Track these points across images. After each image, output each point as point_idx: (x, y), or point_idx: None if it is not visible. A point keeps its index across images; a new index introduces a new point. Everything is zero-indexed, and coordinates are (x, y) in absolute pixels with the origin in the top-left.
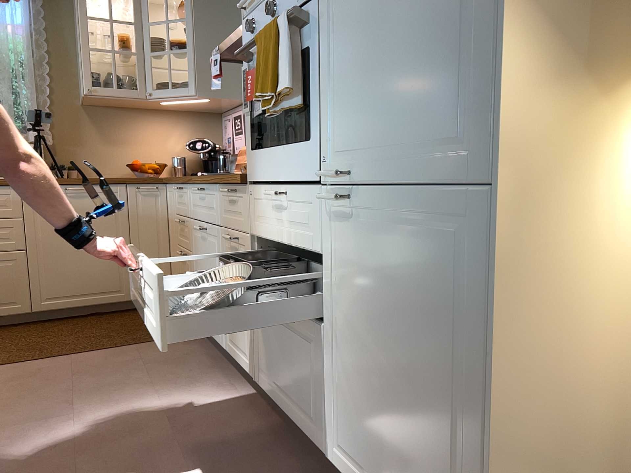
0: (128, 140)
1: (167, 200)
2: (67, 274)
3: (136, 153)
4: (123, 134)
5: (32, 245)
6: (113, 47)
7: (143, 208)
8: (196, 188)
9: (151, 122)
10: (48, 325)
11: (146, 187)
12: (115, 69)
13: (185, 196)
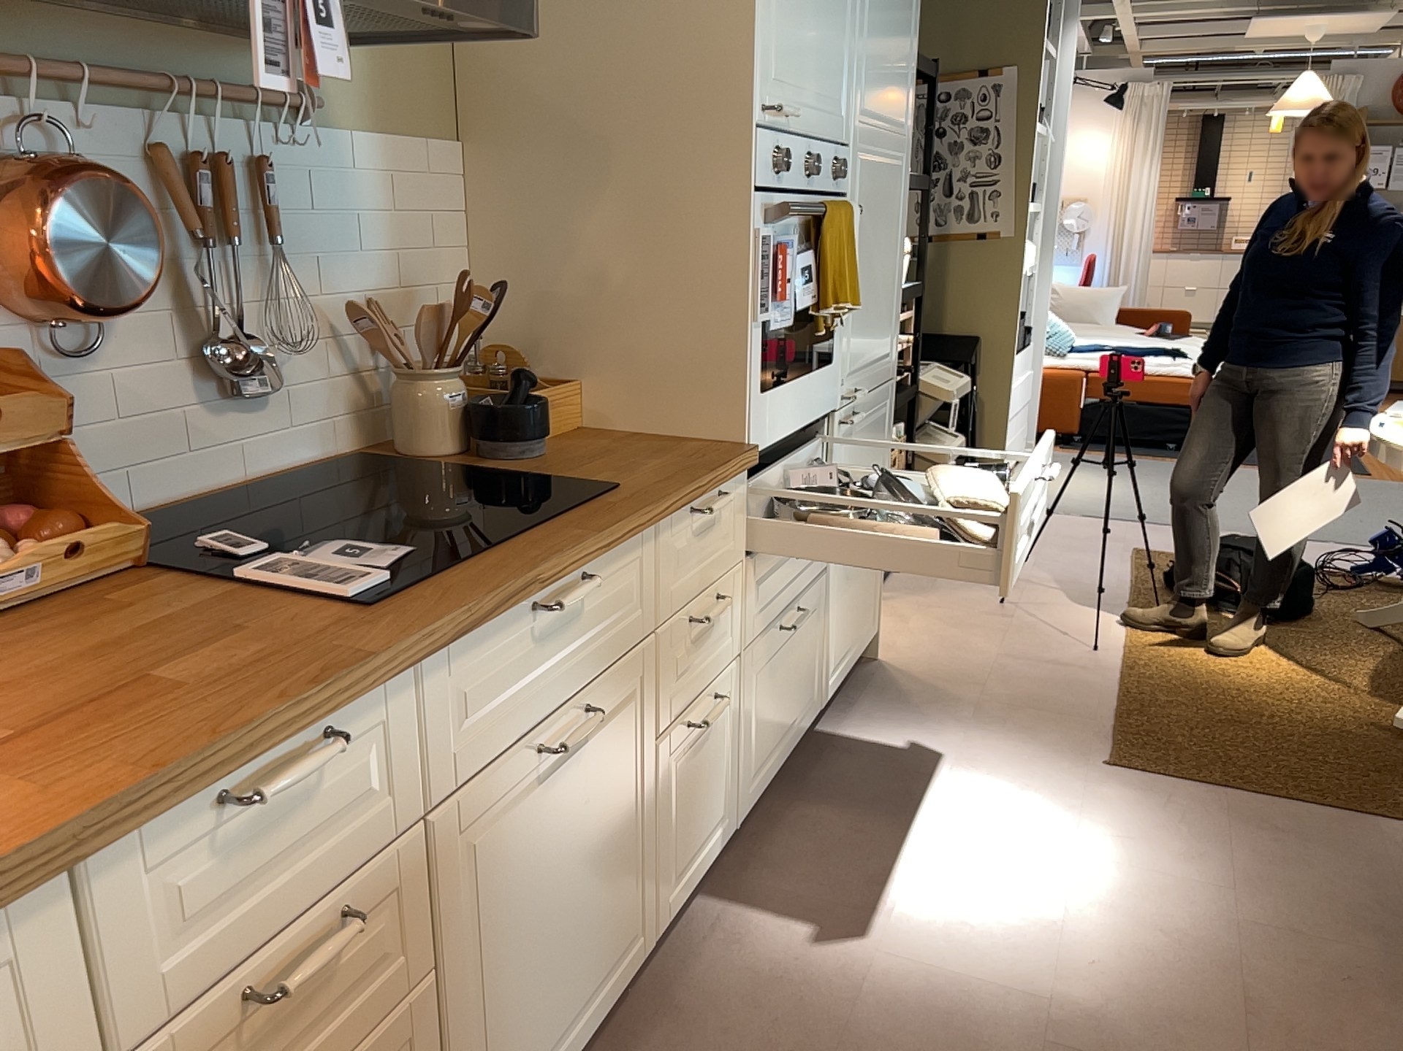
0: None
1: None
2: None
3: None
4: None
5: None
6: None
7: None
8: (577, 591)
9: None
10: None
11: None
12: None
13: (357, 761)
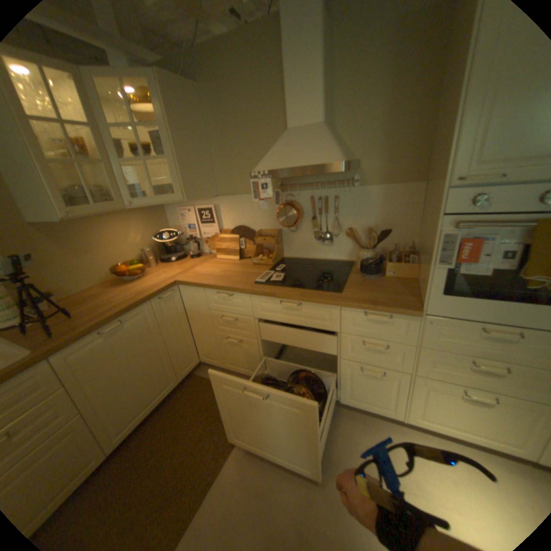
0: (94, 246)
1: (184, 297)
2: (126, 403)
3: (105, 256)
4: (86, 241)
5: (84, 405)
6: (72, 155)
7: (167, 312)
8: (290, 304)
9: (108, 222)
10: (125, 453)
11: (168, 295)
12: (83, 182)
13: (239, 301)
